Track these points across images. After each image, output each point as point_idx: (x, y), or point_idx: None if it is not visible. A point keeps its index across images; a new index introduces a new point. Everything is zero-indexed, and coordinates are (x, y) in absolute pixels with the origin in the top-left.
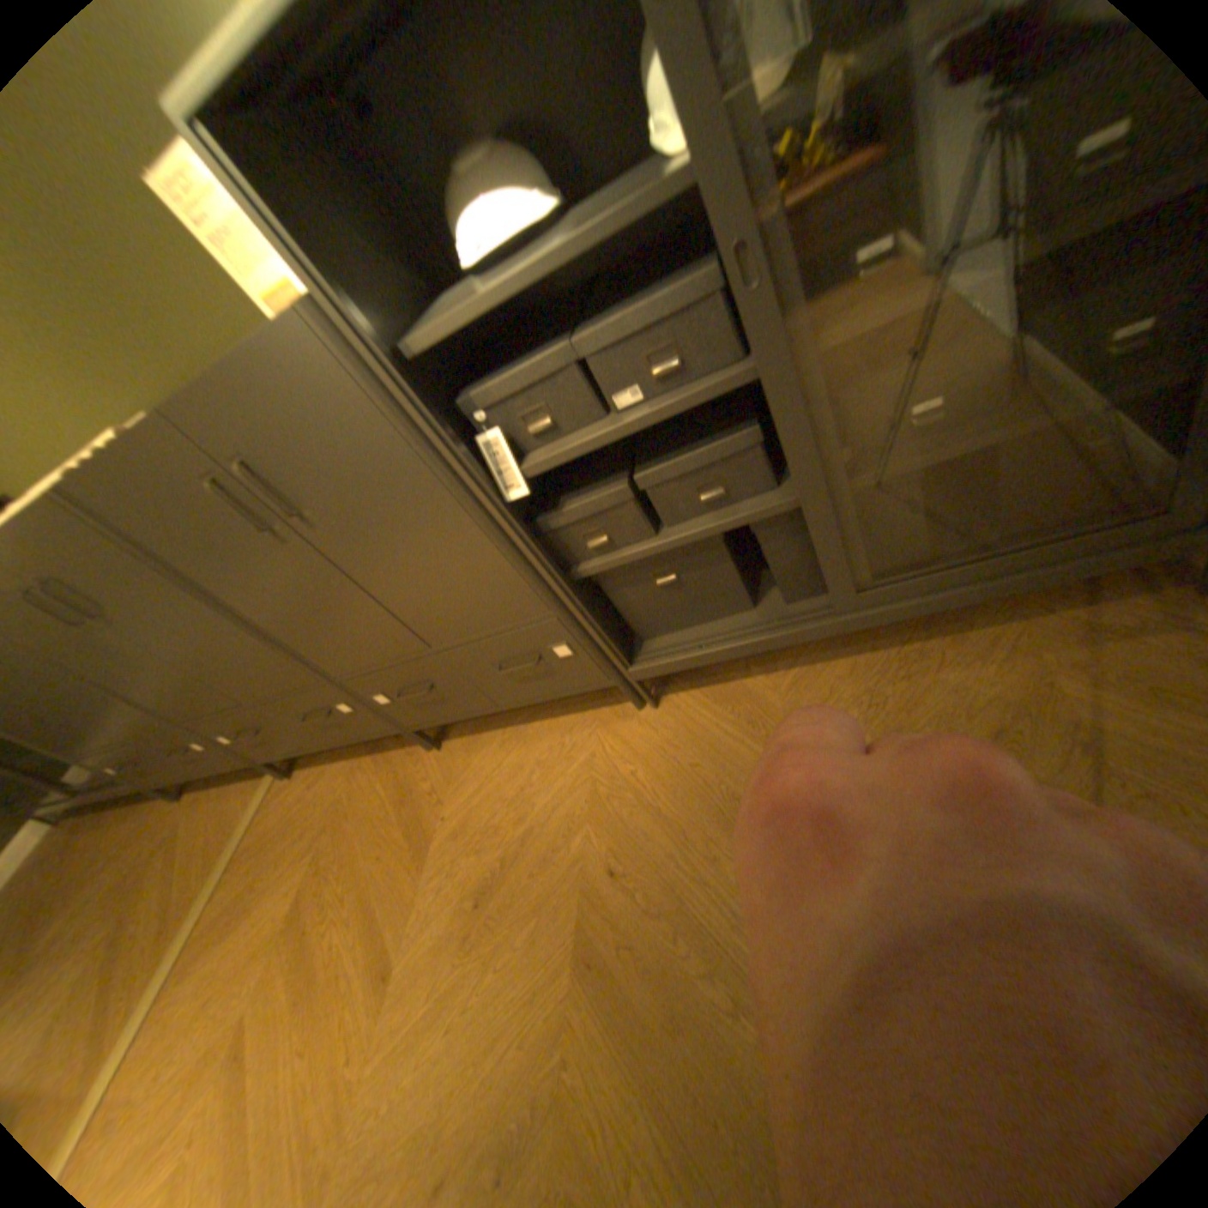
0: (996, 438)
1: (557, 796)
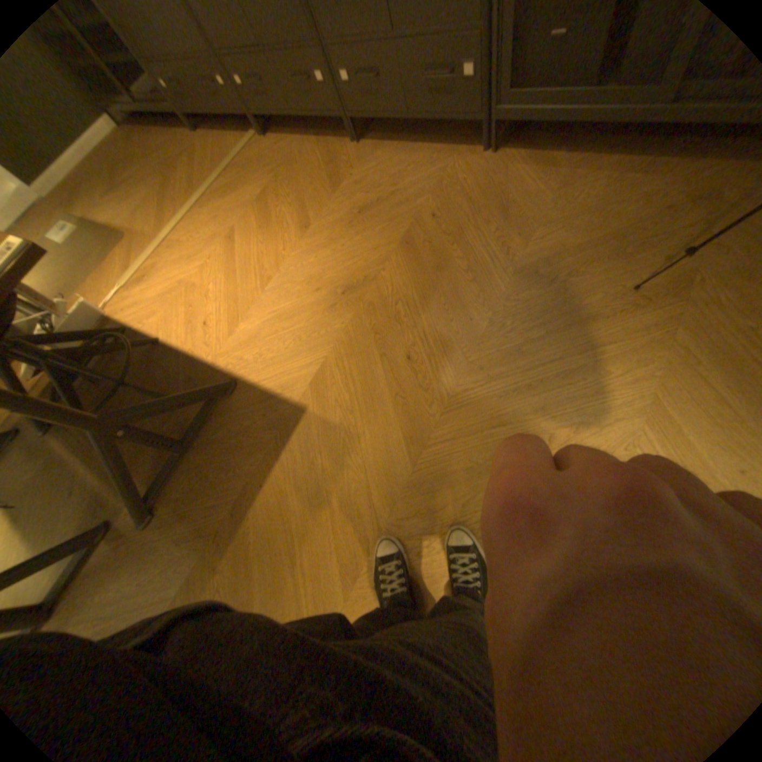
0: None
1: (418, 179)
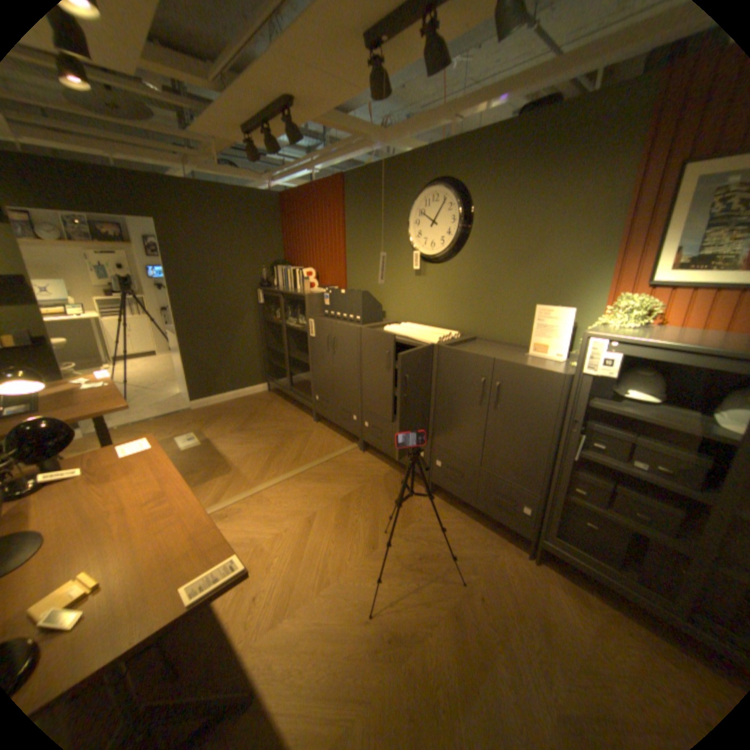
0: None
1: (473, 555)
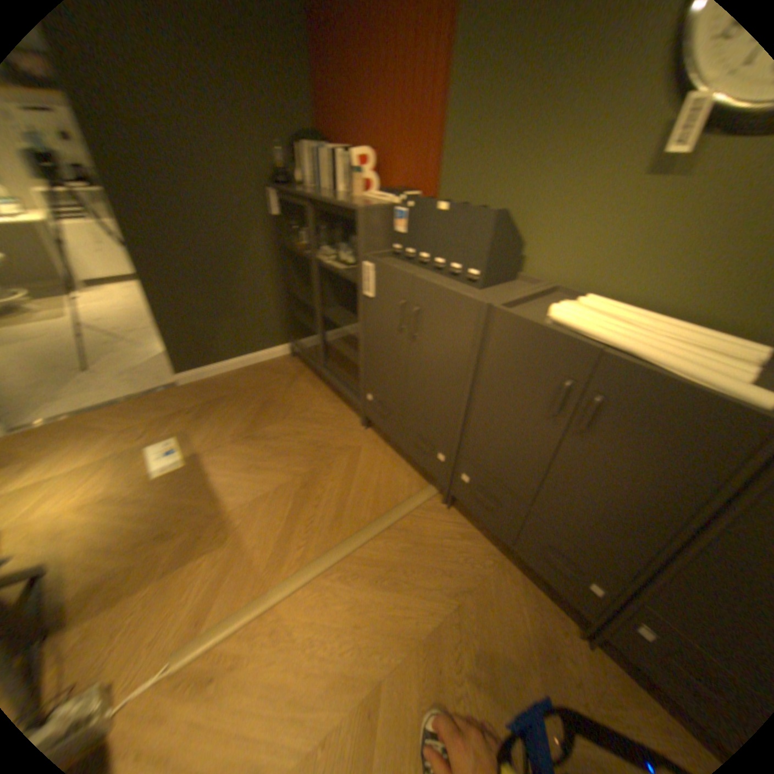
0: None
1: None
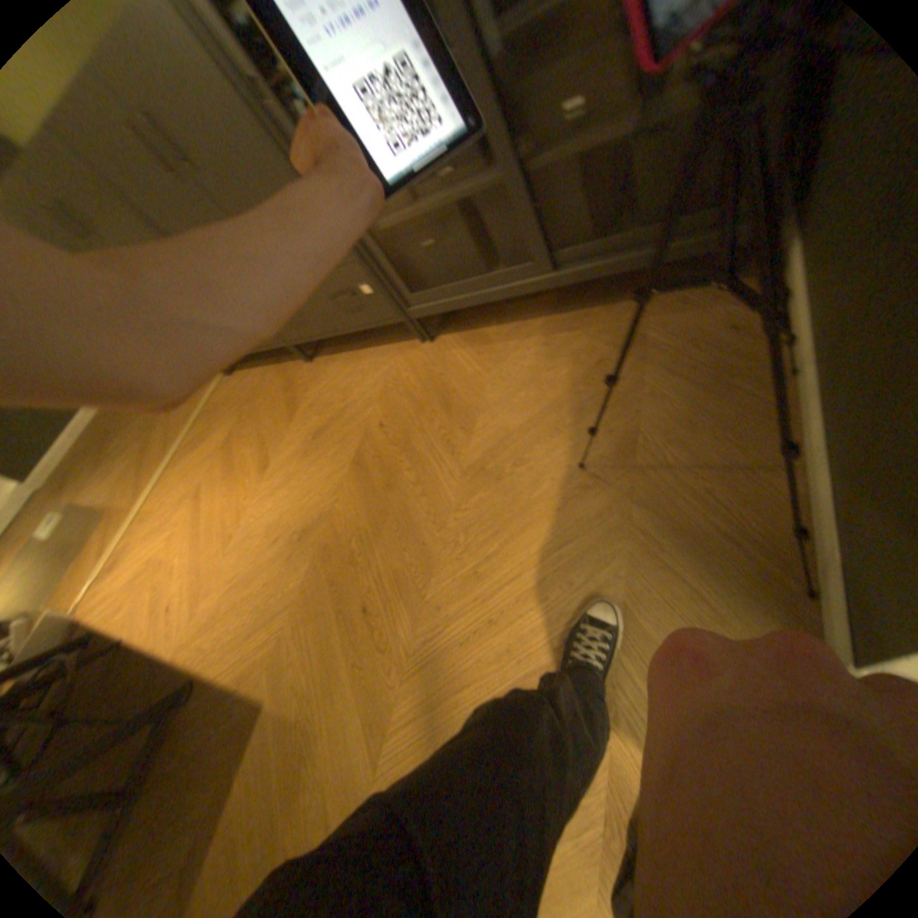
0: (612, 134)
1: (365, 388)
